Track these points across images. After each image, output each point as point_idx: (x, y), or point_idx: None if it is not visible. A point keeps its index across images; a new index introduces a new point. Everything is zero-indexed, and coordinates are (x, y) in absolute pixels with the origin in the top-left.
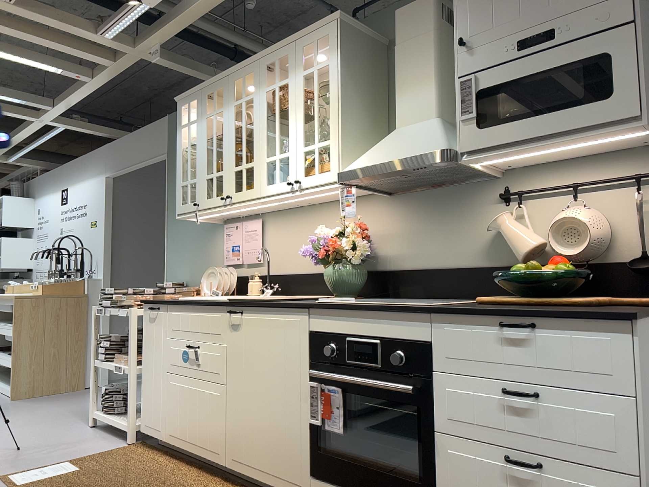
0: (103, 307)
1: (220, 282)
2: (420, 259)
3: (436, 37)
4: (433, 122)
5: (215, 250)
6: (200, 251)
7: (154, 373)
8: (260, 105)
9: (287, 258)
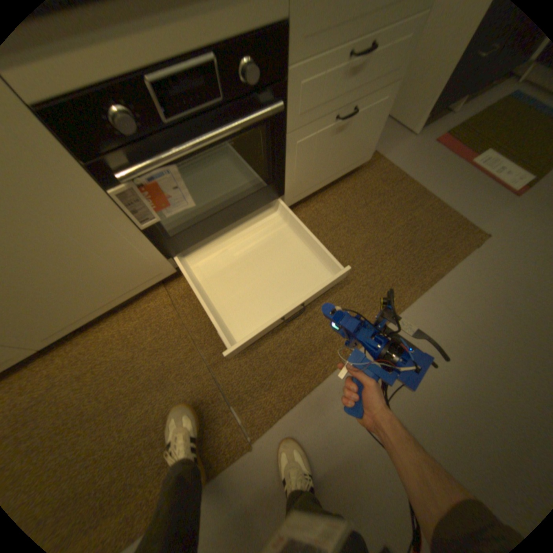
0: None
1: None
2: None
3: None
4: None
5: None
6: None
7: None
8: None
9: None
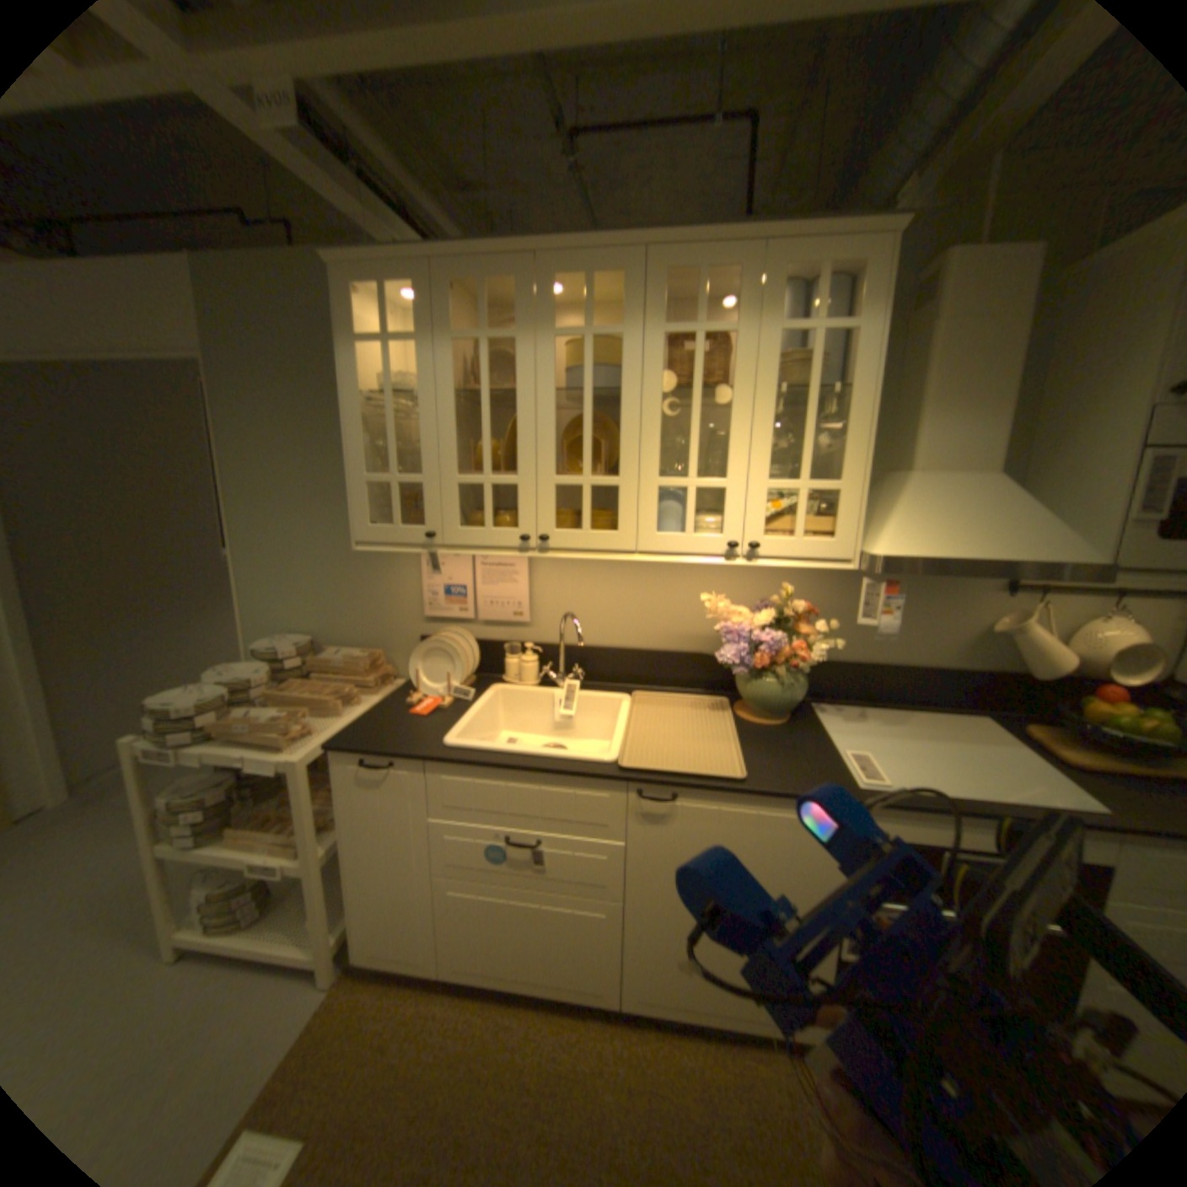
0: (161, 748)
1: (458, 666)
2: (863, 650)
3: (1031, 330)
4: (1008, 483)
5: (392, 586)
6: (345, 584)
7: (388, 879)
8: (648, 359)
9: (590, 621)
